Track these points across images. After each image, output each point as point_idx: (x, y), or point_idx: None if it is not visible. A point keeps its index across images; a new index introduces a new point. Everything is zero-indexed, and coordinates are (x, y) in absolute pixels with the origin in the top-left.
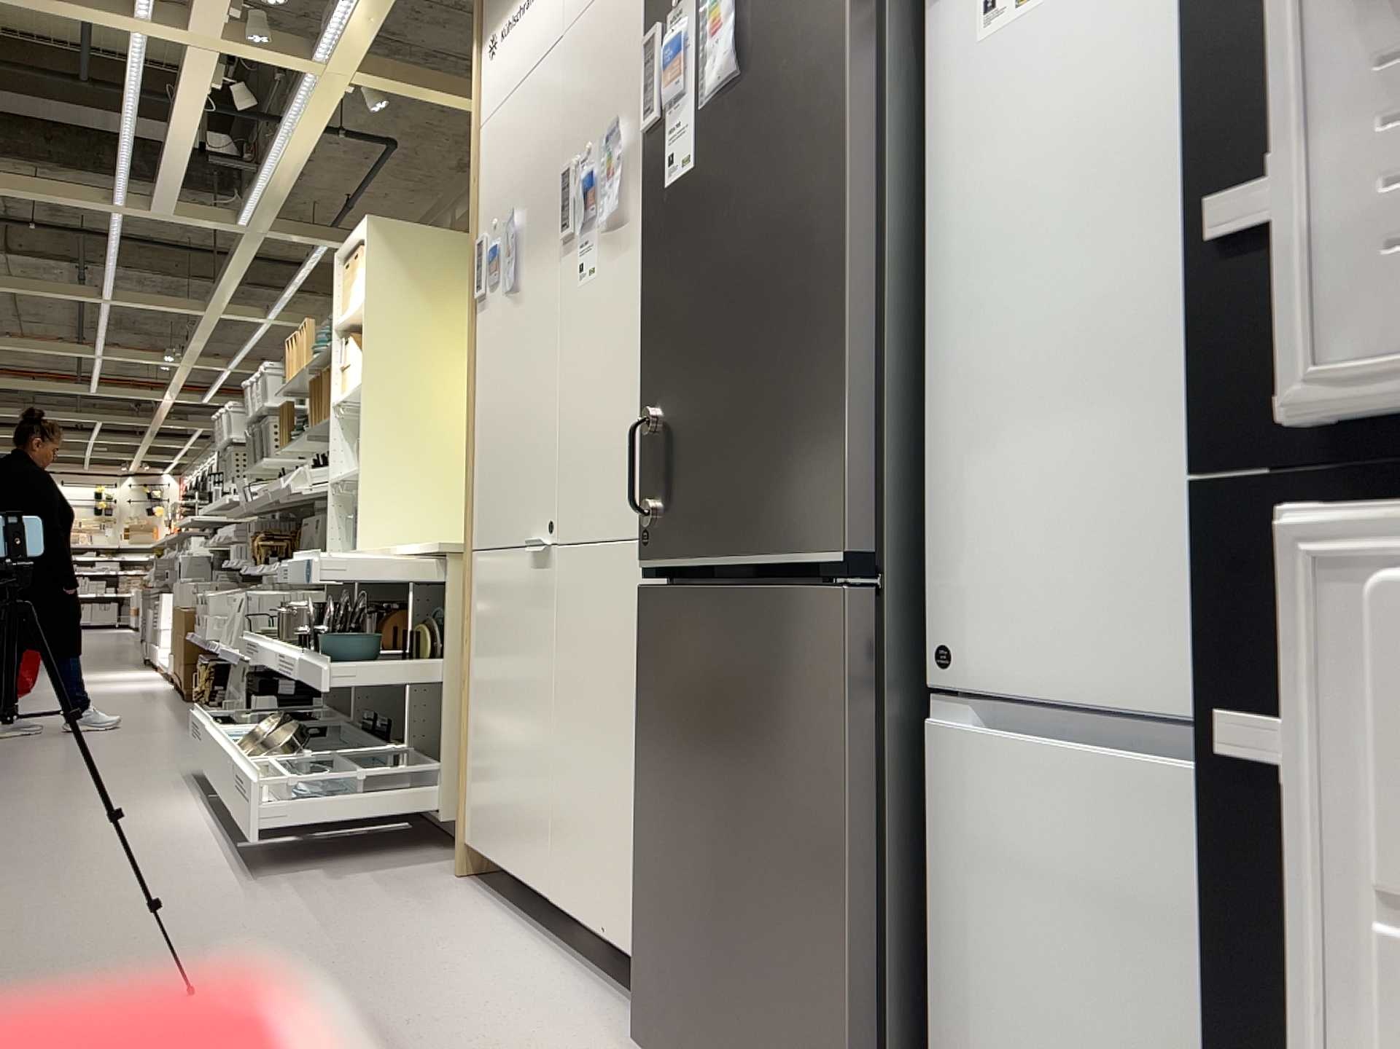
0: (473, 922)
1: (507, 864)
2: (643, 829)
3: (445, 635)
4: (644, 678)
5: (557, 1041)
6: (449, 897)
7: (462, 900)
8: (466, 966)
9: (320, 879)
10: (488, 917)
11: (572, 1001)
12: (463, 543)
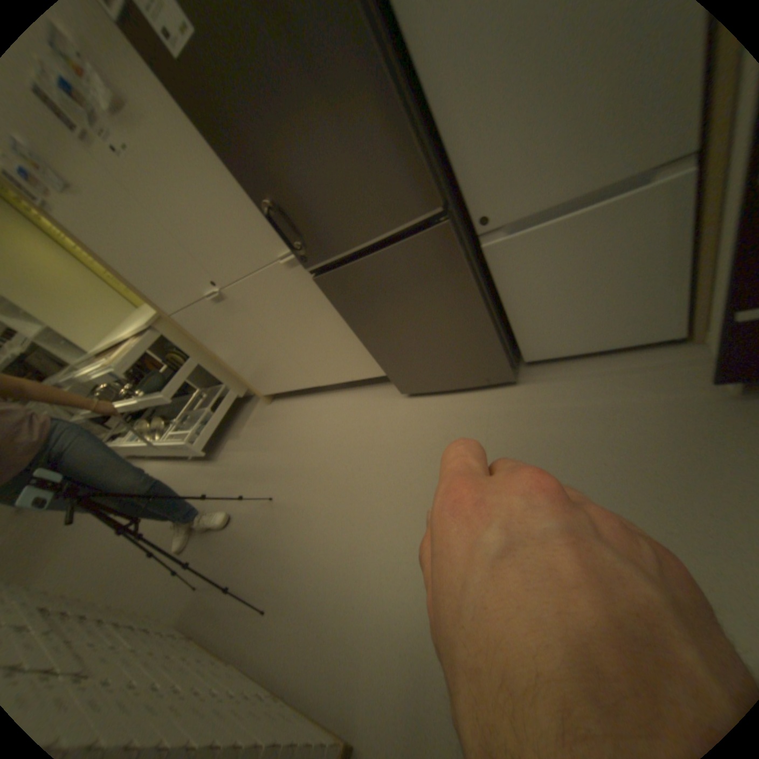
0: (299, 409)
1: (290, 388)
2: (369, 345)
3: (181, 350)
4: (338, 304)
5: (377, 410)
6: (278, 410)
7: (284, 407)
8: (321, 419)
9: (235, 442)
10: (299, 404)
11: (361, 398)
12: (151, 317)
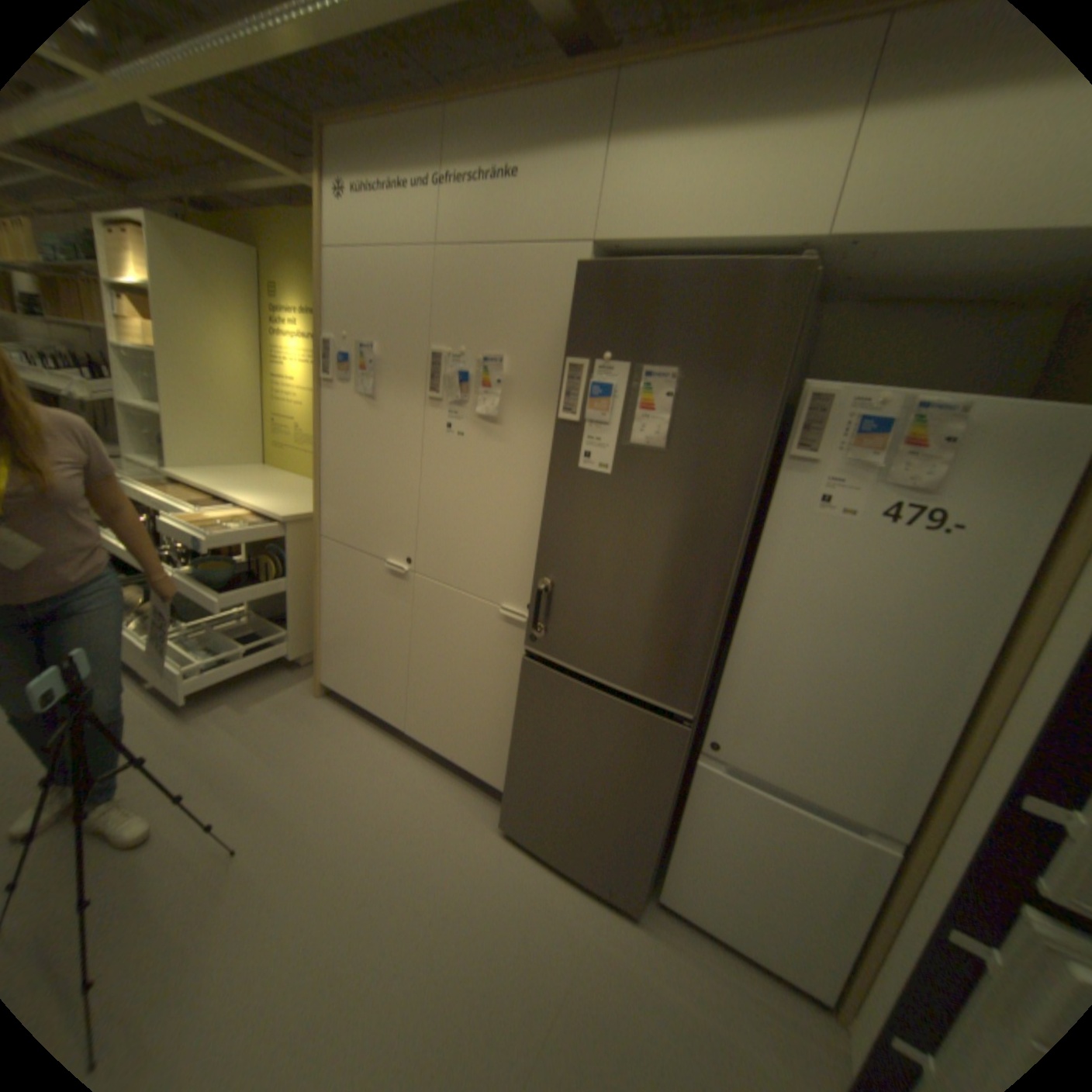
0: (352, 738)
1: (364, 704)
2: (516, 754)
3: (284, 561)
4: (524, 696)
5: (454, 825)
6: (324, 717)
7: (333, 719)
8: (374, 778)
9: (233, 715)
10: (358, 731)
11: (442, 791)
12: (296, 511)
